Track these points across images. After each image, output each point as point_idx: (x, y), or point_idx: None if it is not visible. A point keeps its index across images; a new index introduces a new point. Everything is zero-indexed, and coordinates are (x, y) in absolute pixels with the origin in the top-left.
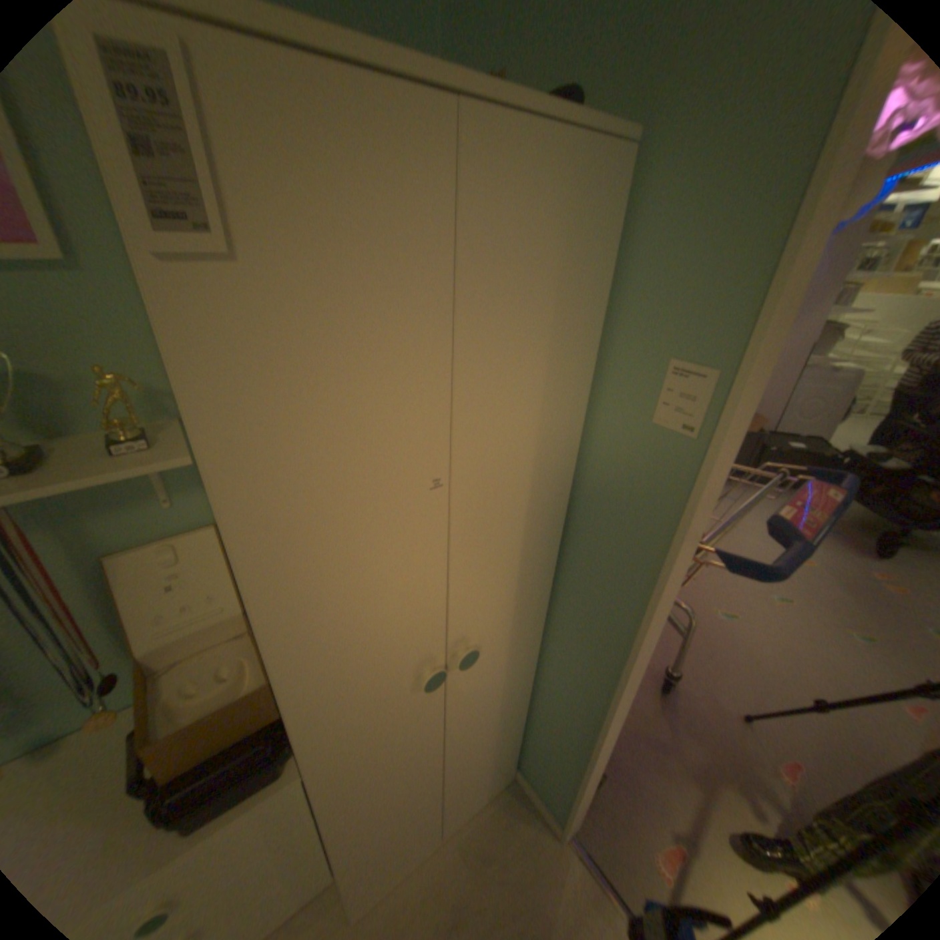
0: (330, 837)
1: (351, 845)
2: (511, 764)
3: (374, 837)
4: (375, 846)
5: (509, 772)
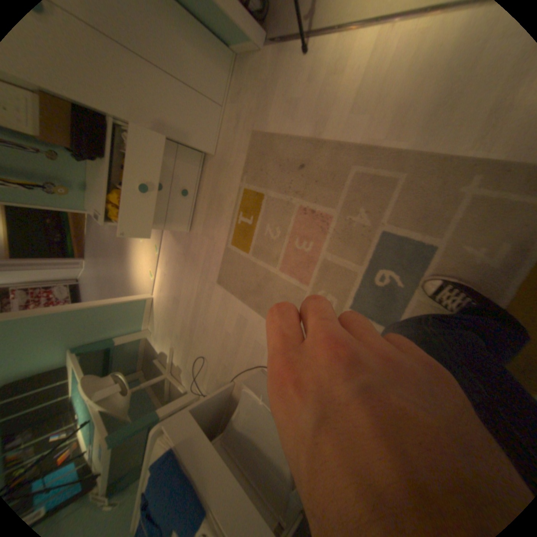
0: (125, 116)
1: (146, 117)
2: (214, 42)
3: (157, 111)
4: (166, 115)
5: (220, 48)
